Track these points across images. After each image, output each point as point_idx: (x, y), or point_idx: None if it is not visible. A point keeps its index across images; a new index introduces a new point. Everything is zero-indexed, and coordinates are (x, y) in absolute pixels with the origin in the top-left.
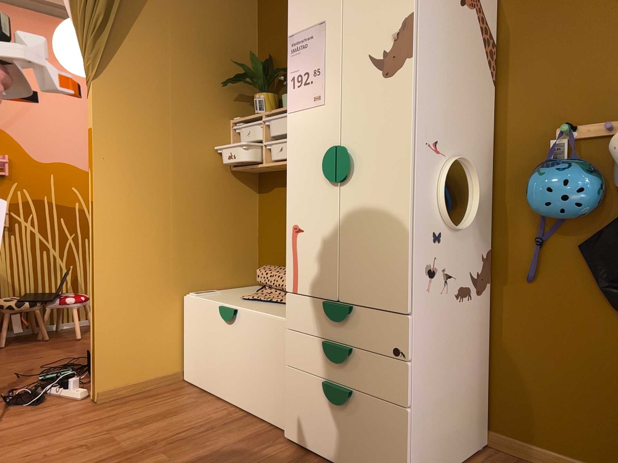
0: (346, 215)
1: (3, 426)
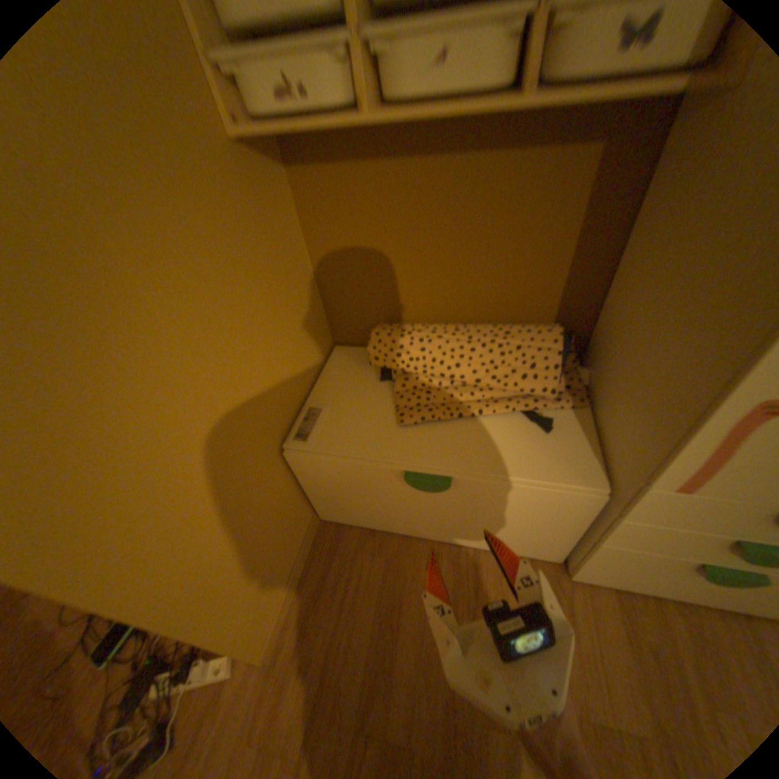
0: None
1: None
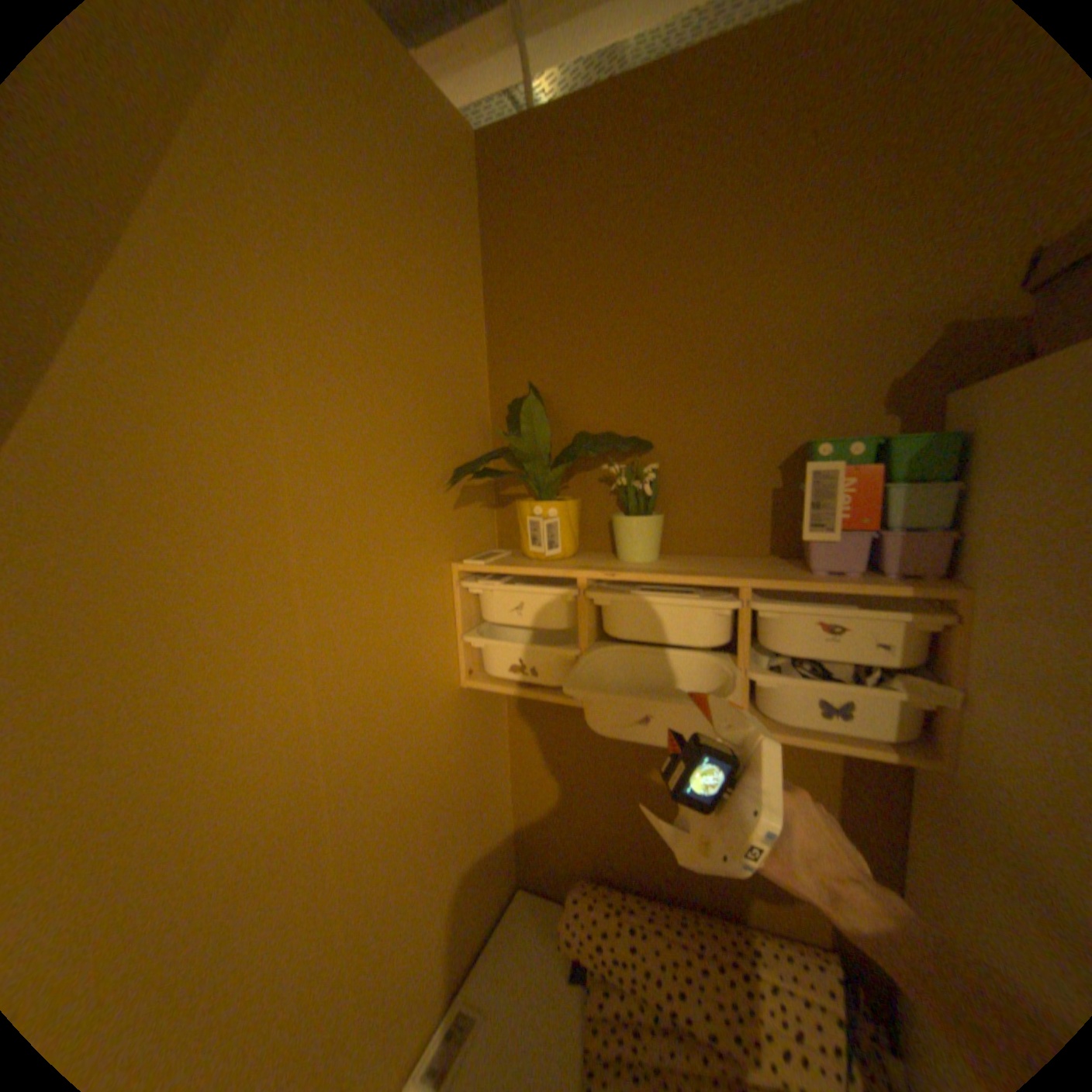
0: None
1: None
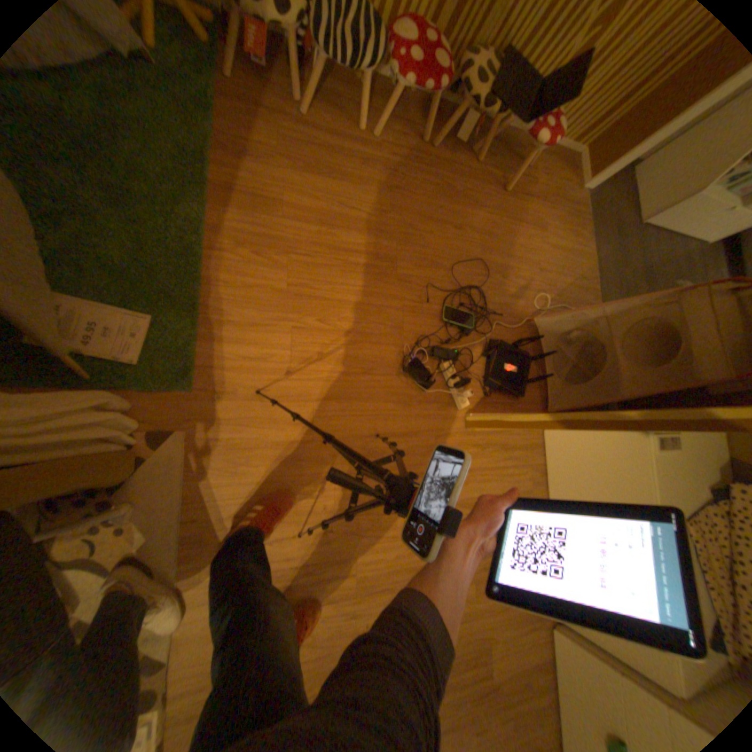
0: None
1: (392, 427)
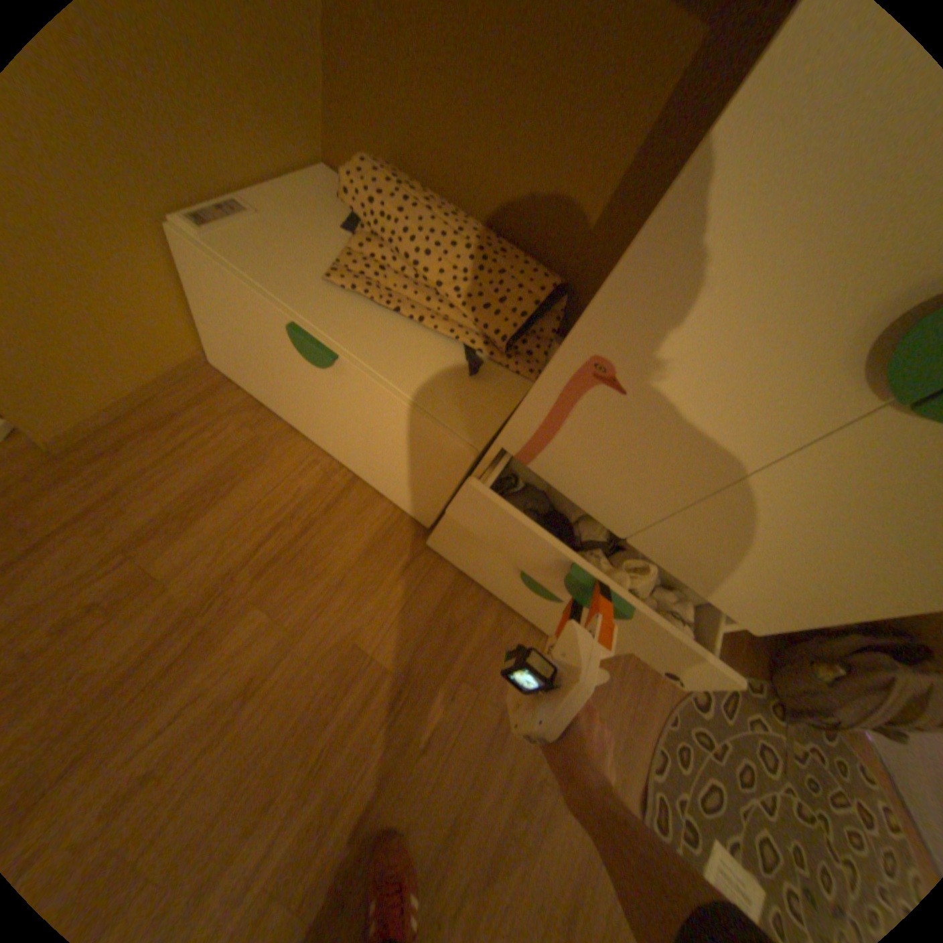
0: (810, 472)
1: None
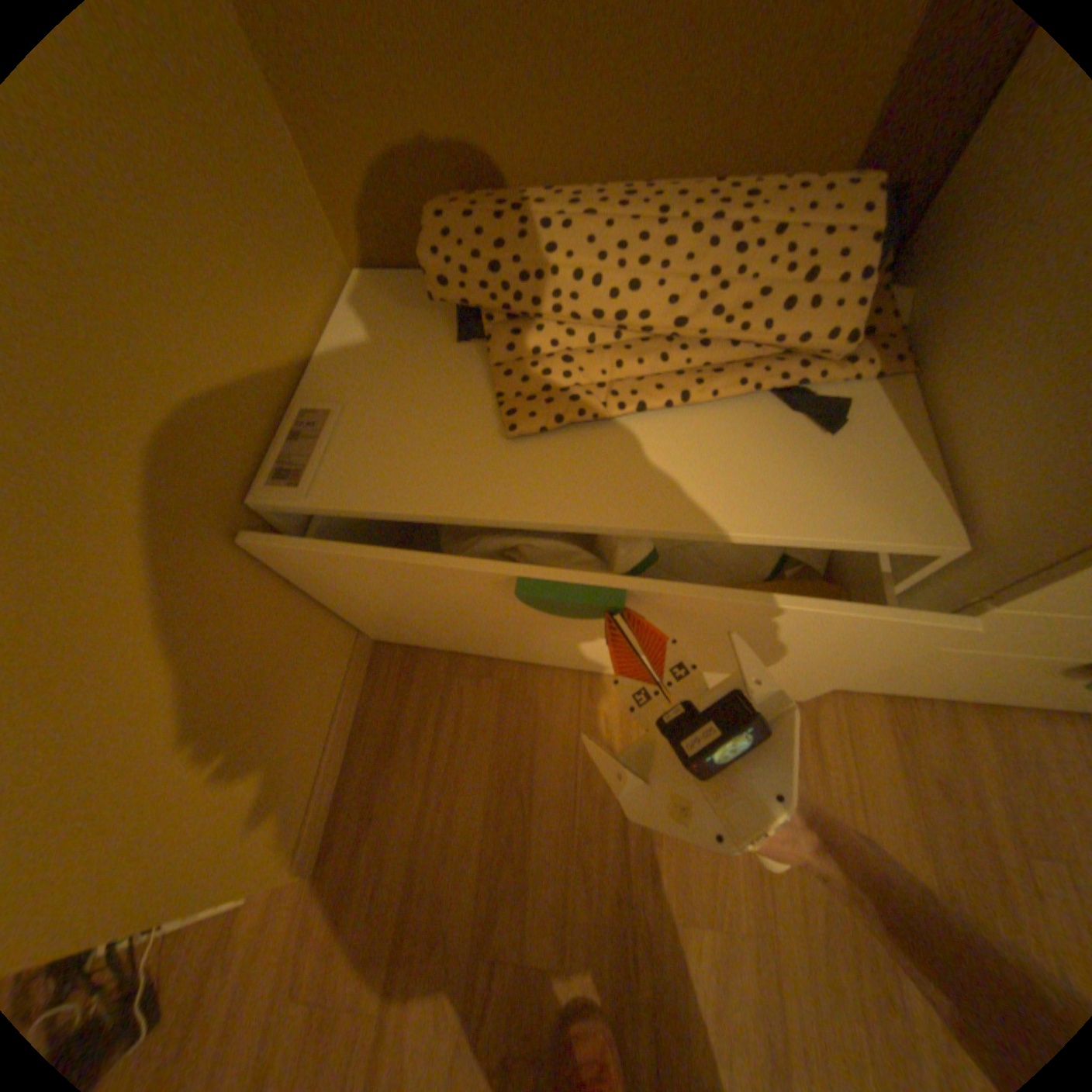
0: None
1: None
